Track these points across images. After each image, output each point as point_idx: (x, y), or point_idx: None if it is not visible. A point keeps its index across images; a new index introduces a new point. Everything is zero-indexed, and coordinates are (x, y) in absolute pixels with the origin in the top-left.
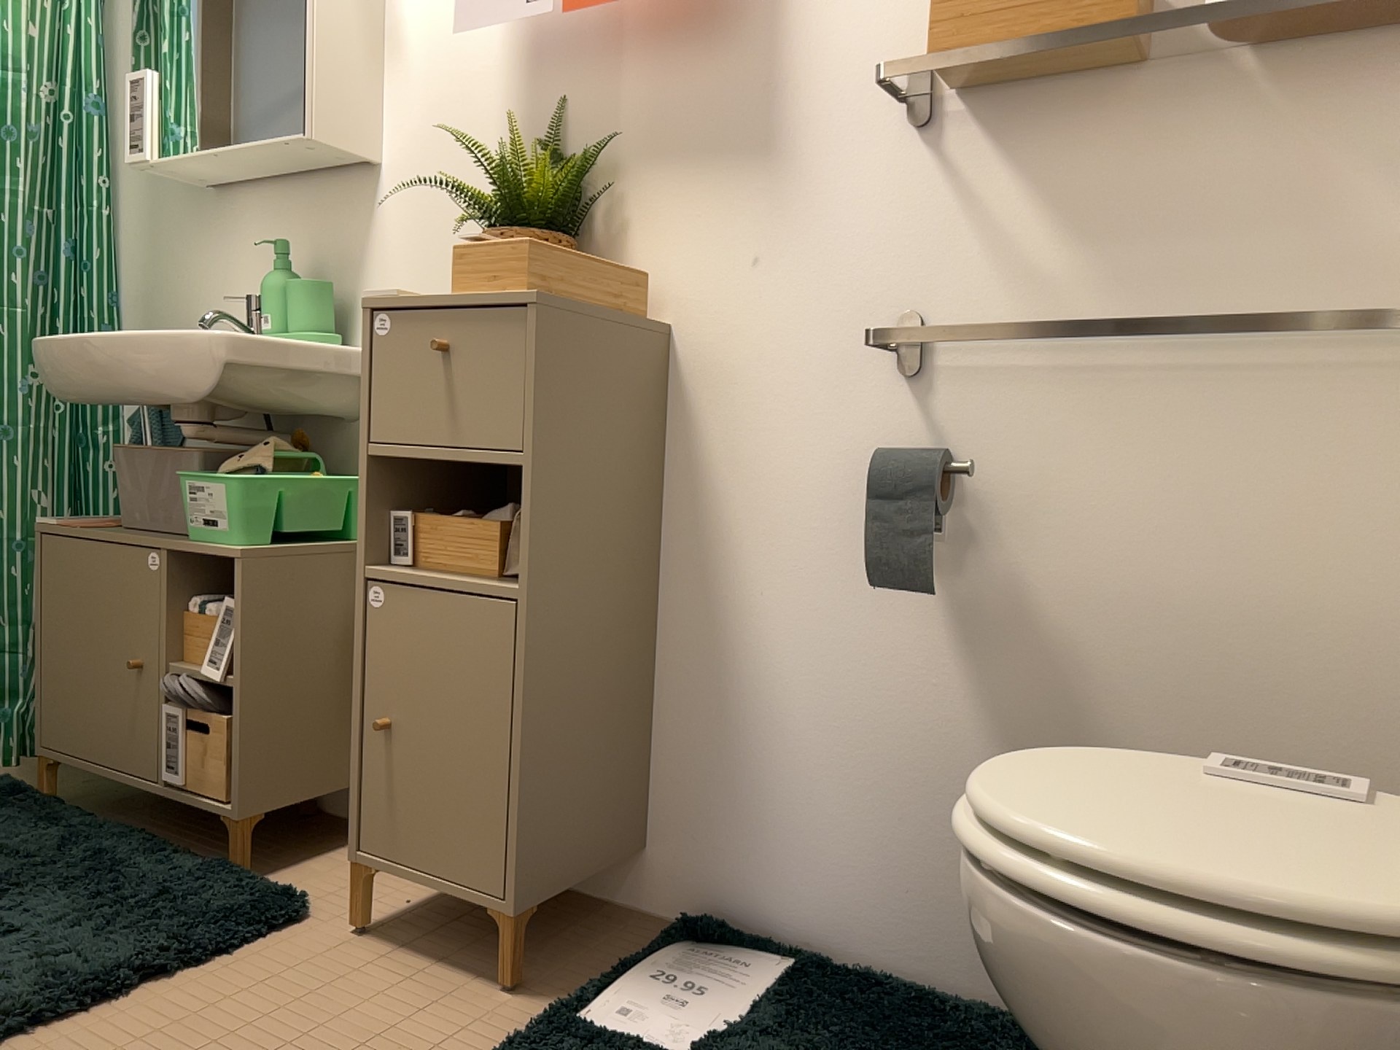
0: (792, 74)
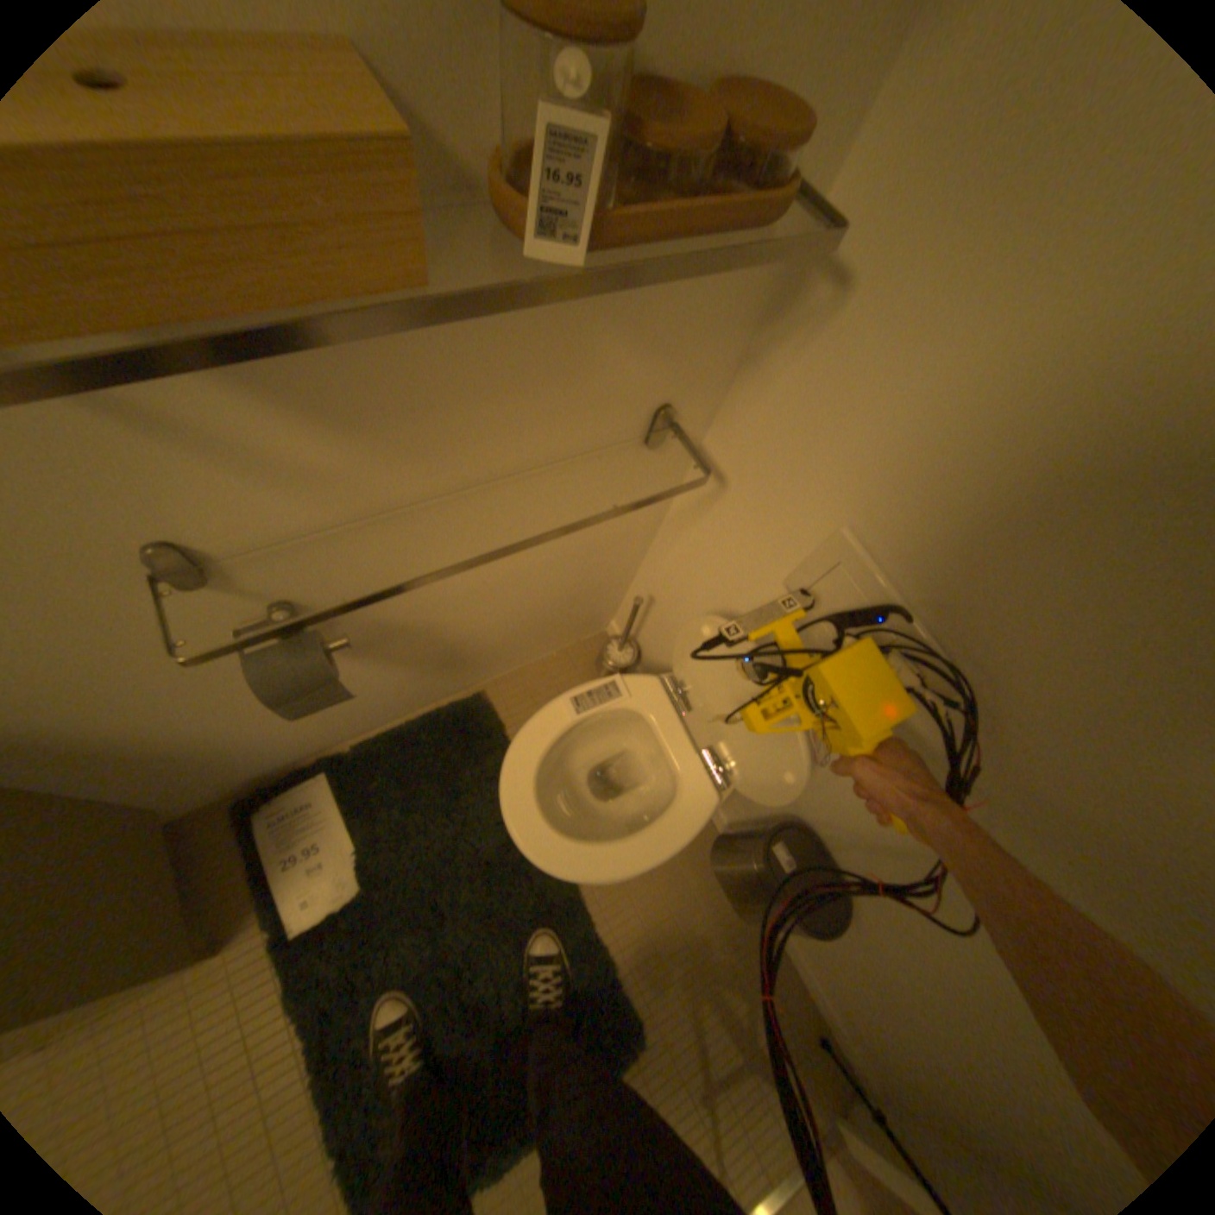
0: None
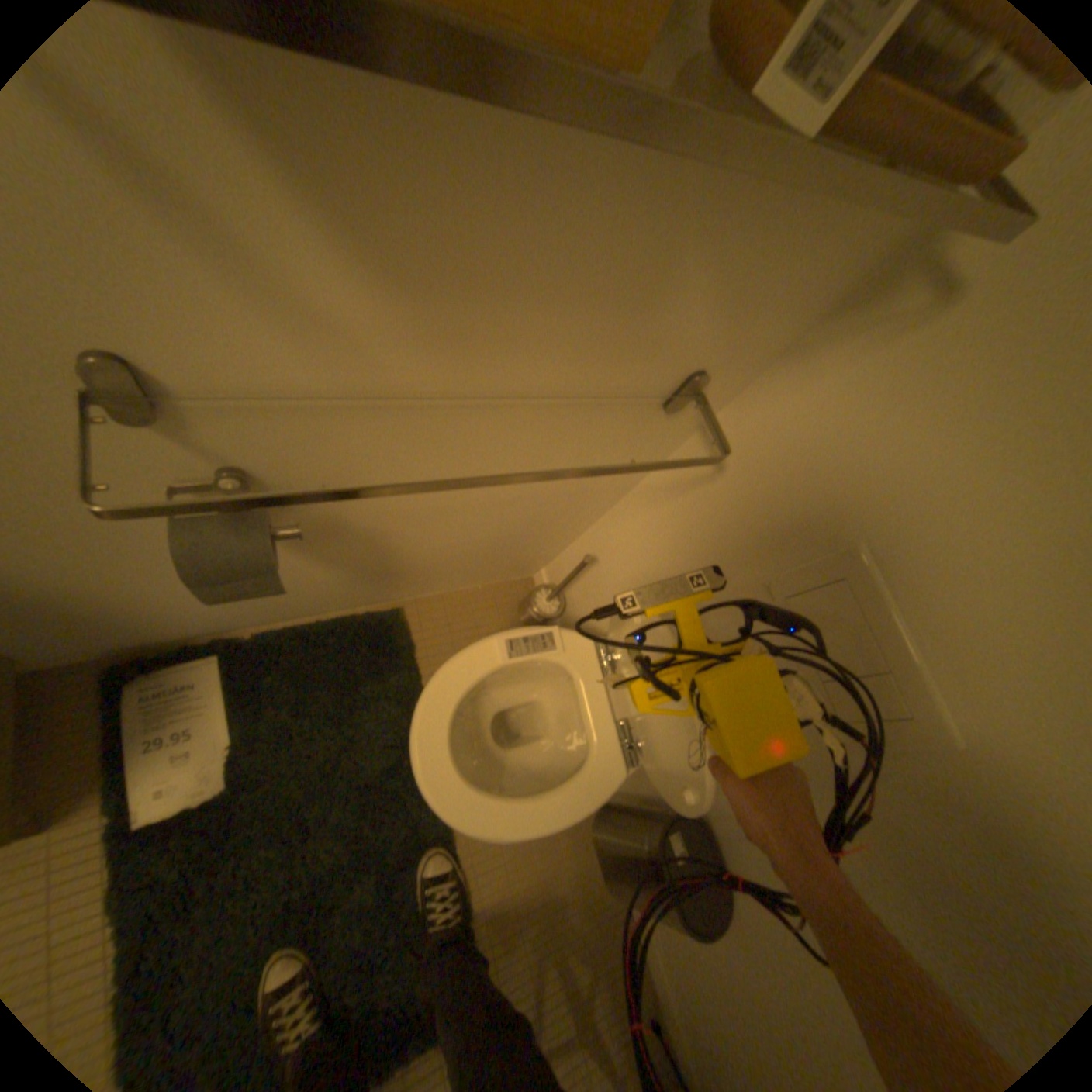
0: None
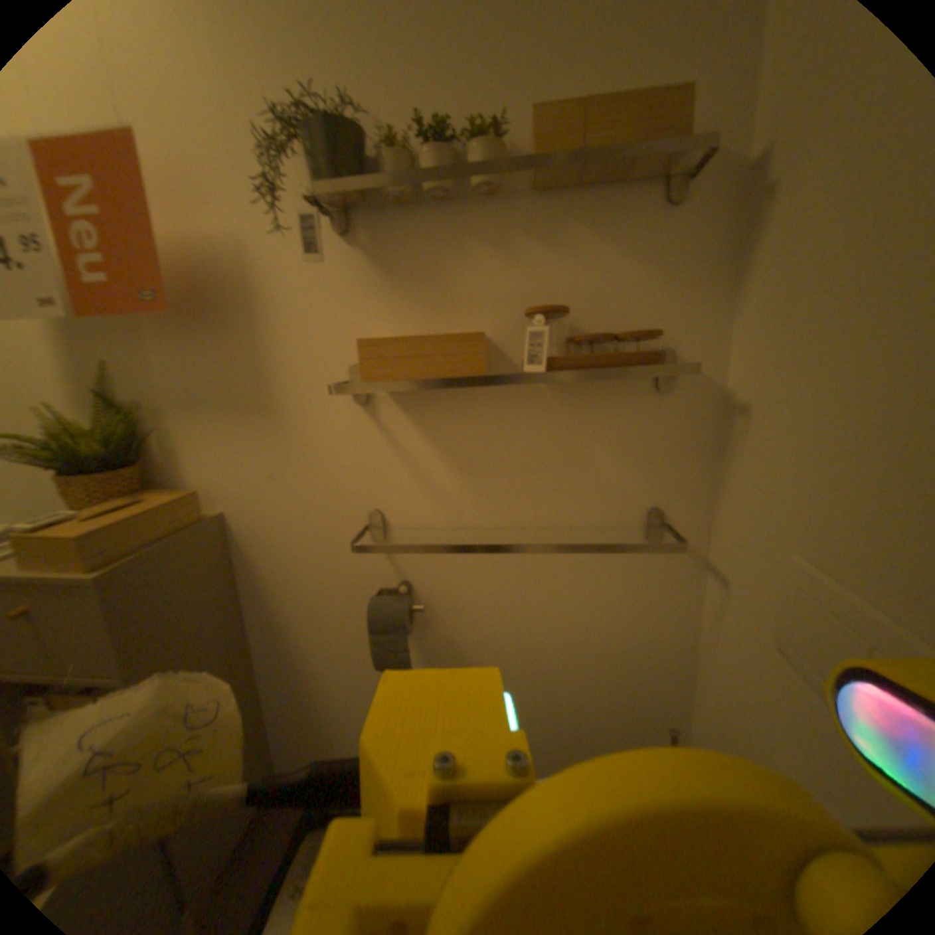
0: (271, 355)
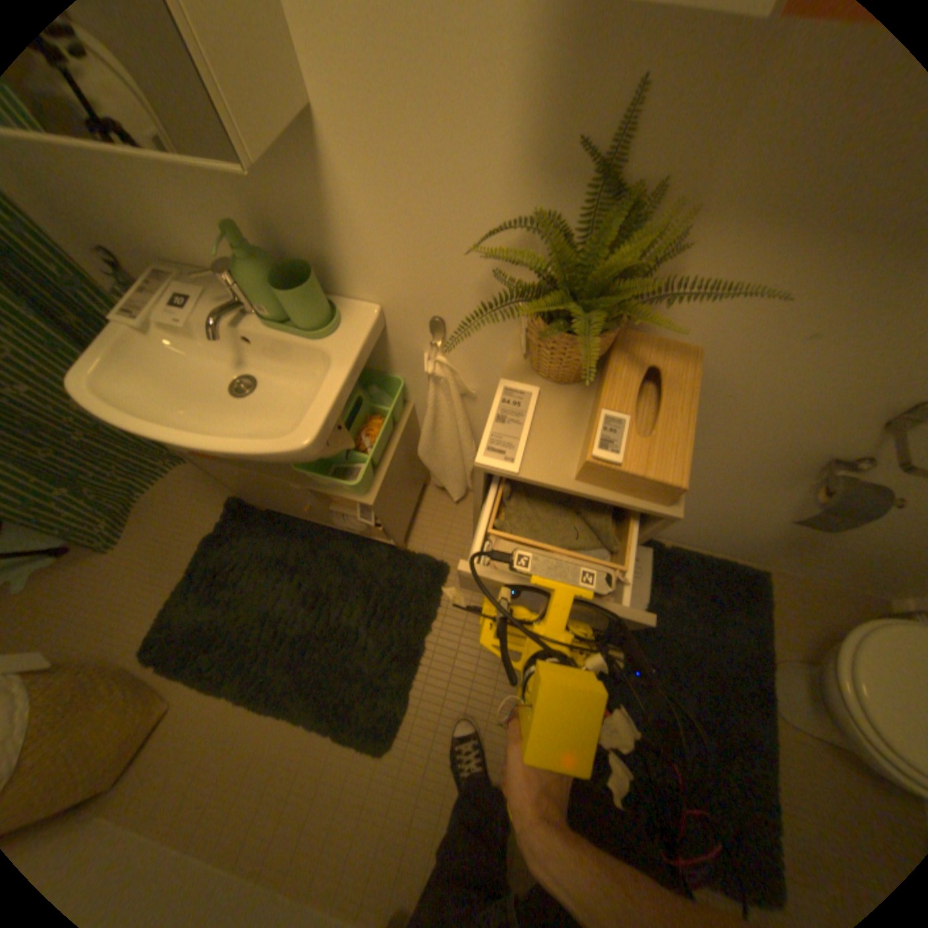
0: None
